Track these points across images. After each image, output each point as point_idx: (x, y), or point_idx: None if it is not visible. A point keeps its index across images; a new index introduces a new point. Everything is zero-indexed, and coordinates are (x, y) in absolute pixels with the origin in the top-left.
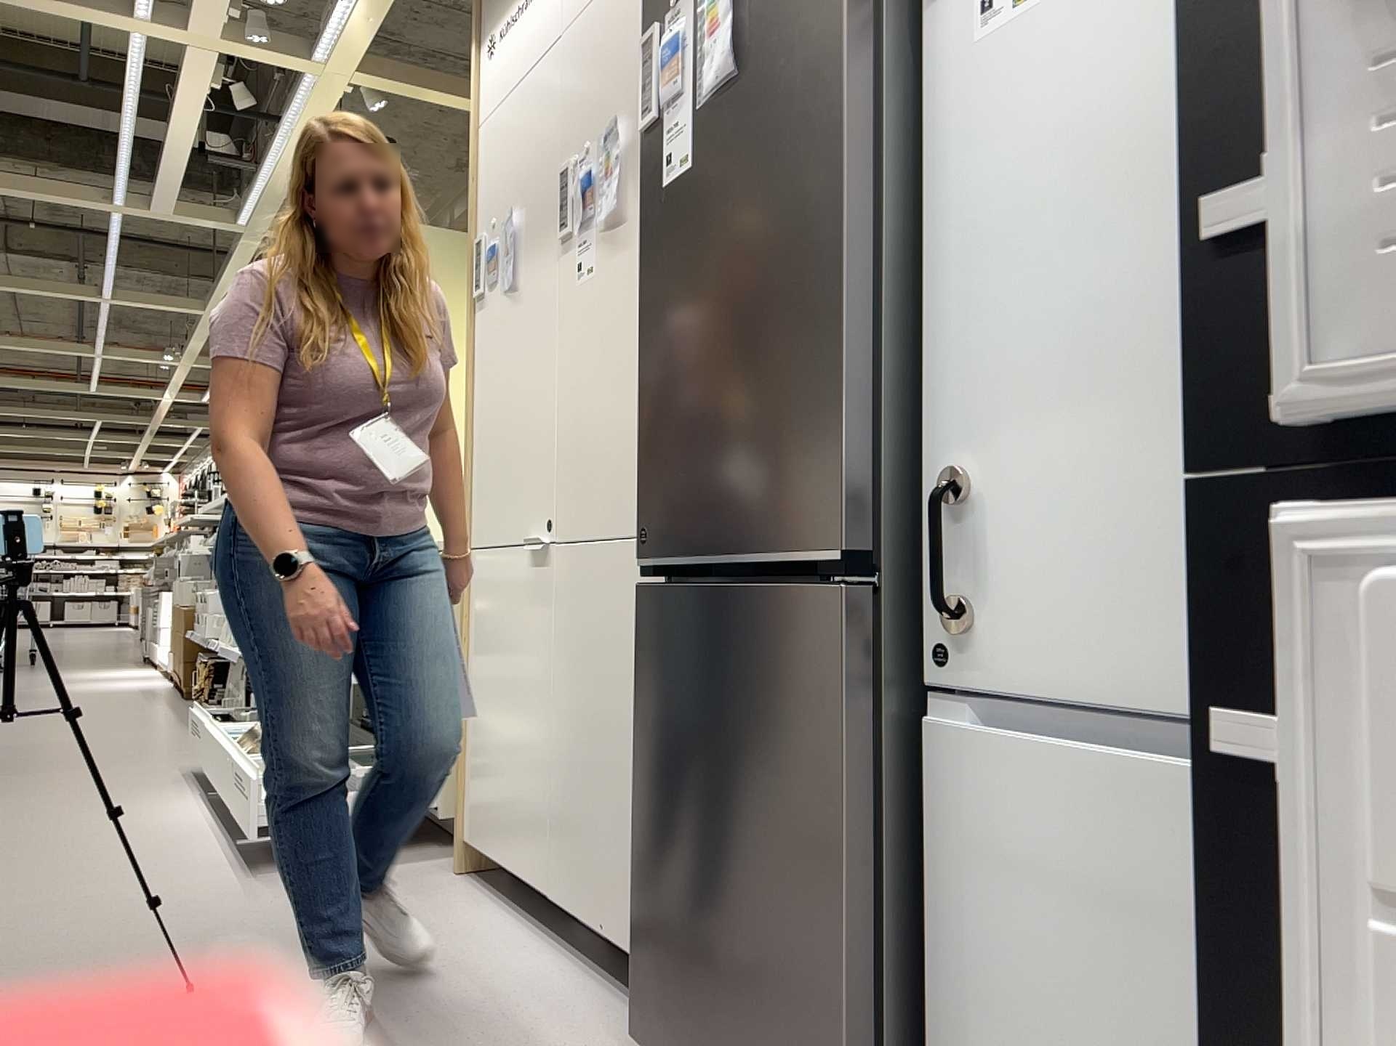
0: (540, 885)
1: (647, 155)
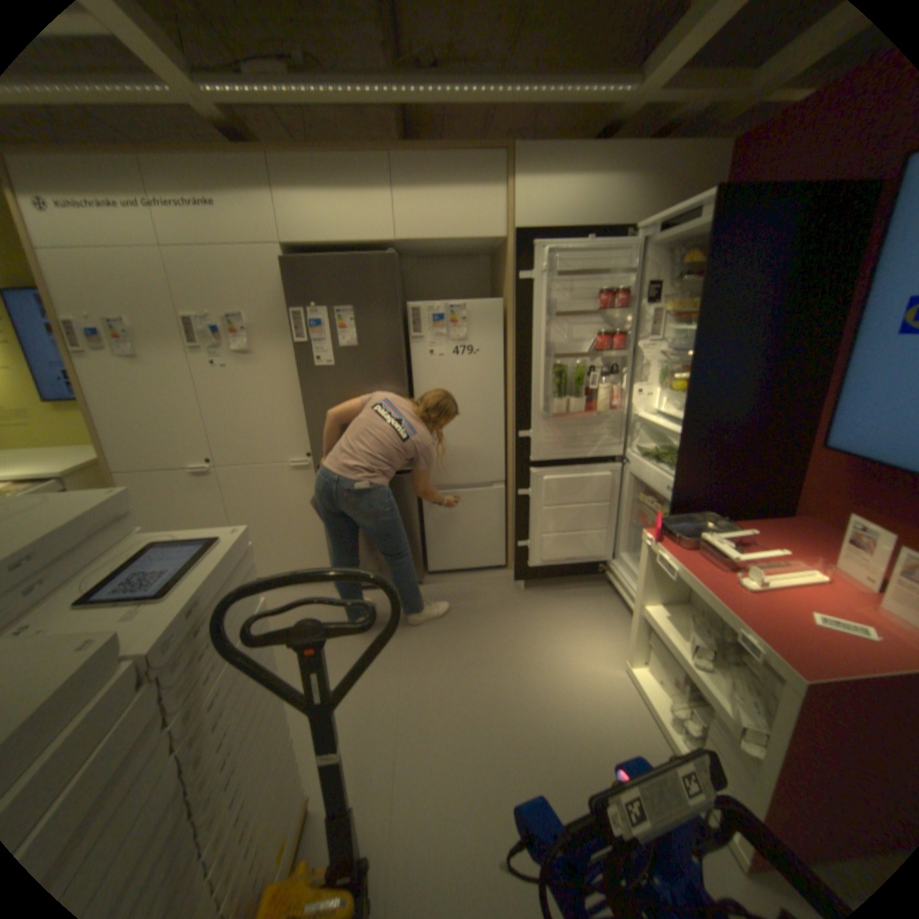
0: None
1: (300, 351)
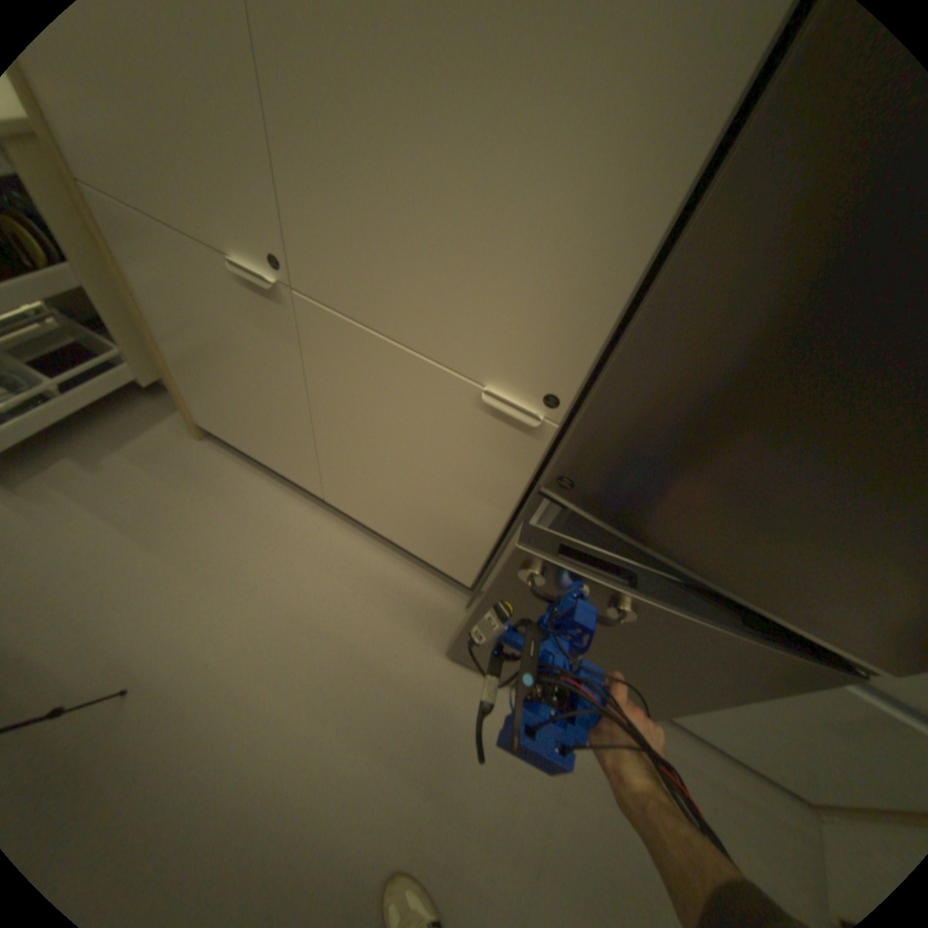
0: (311, 490)
1: None
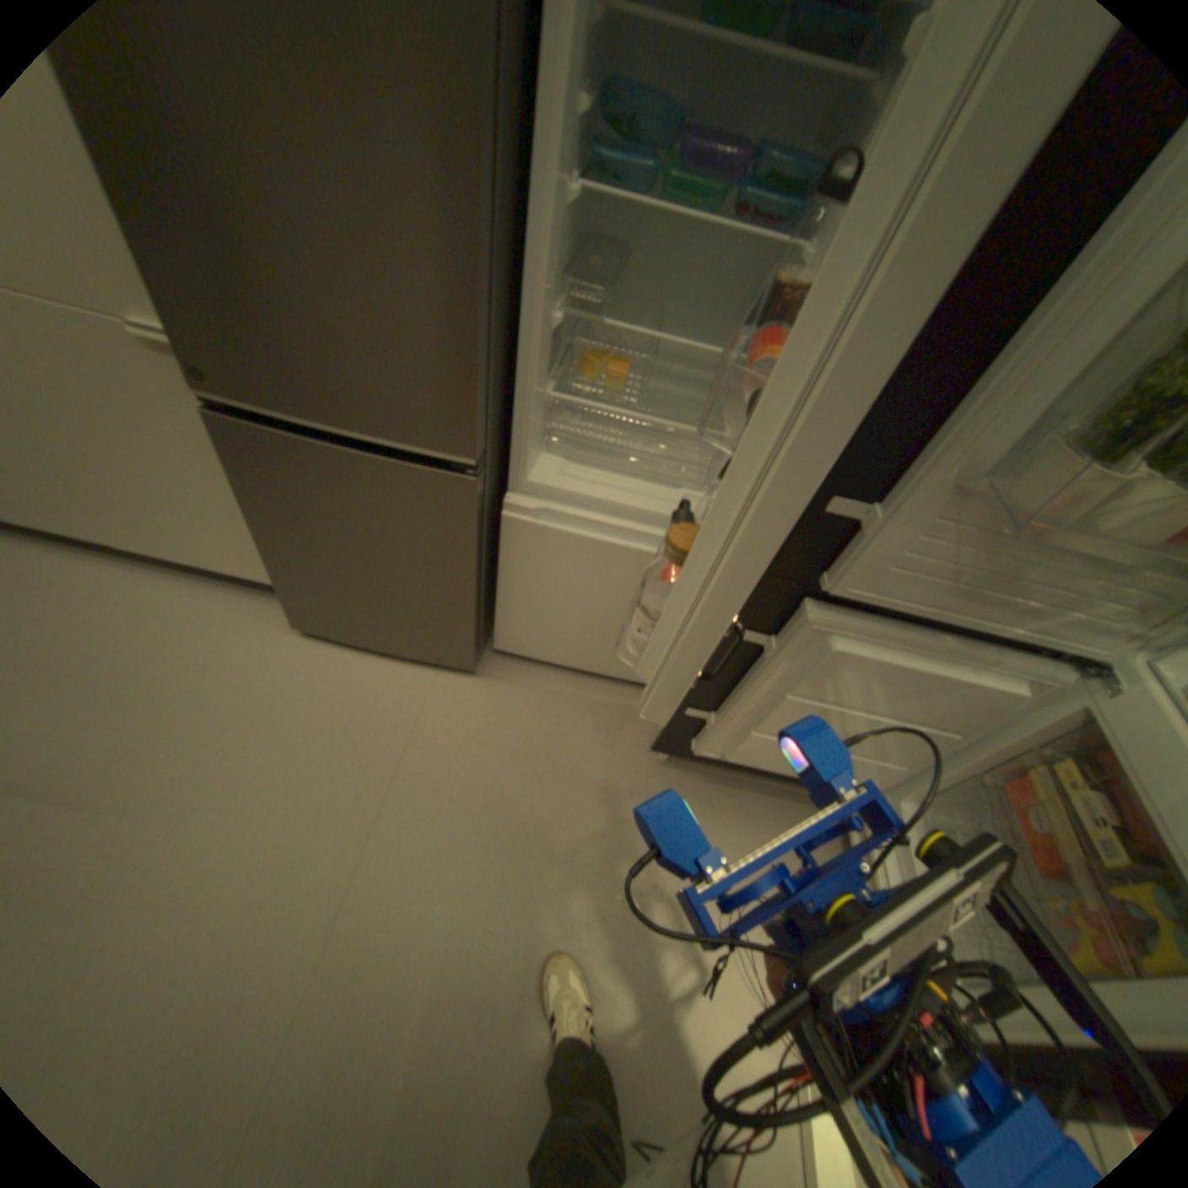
0: (89, 539)
1: None
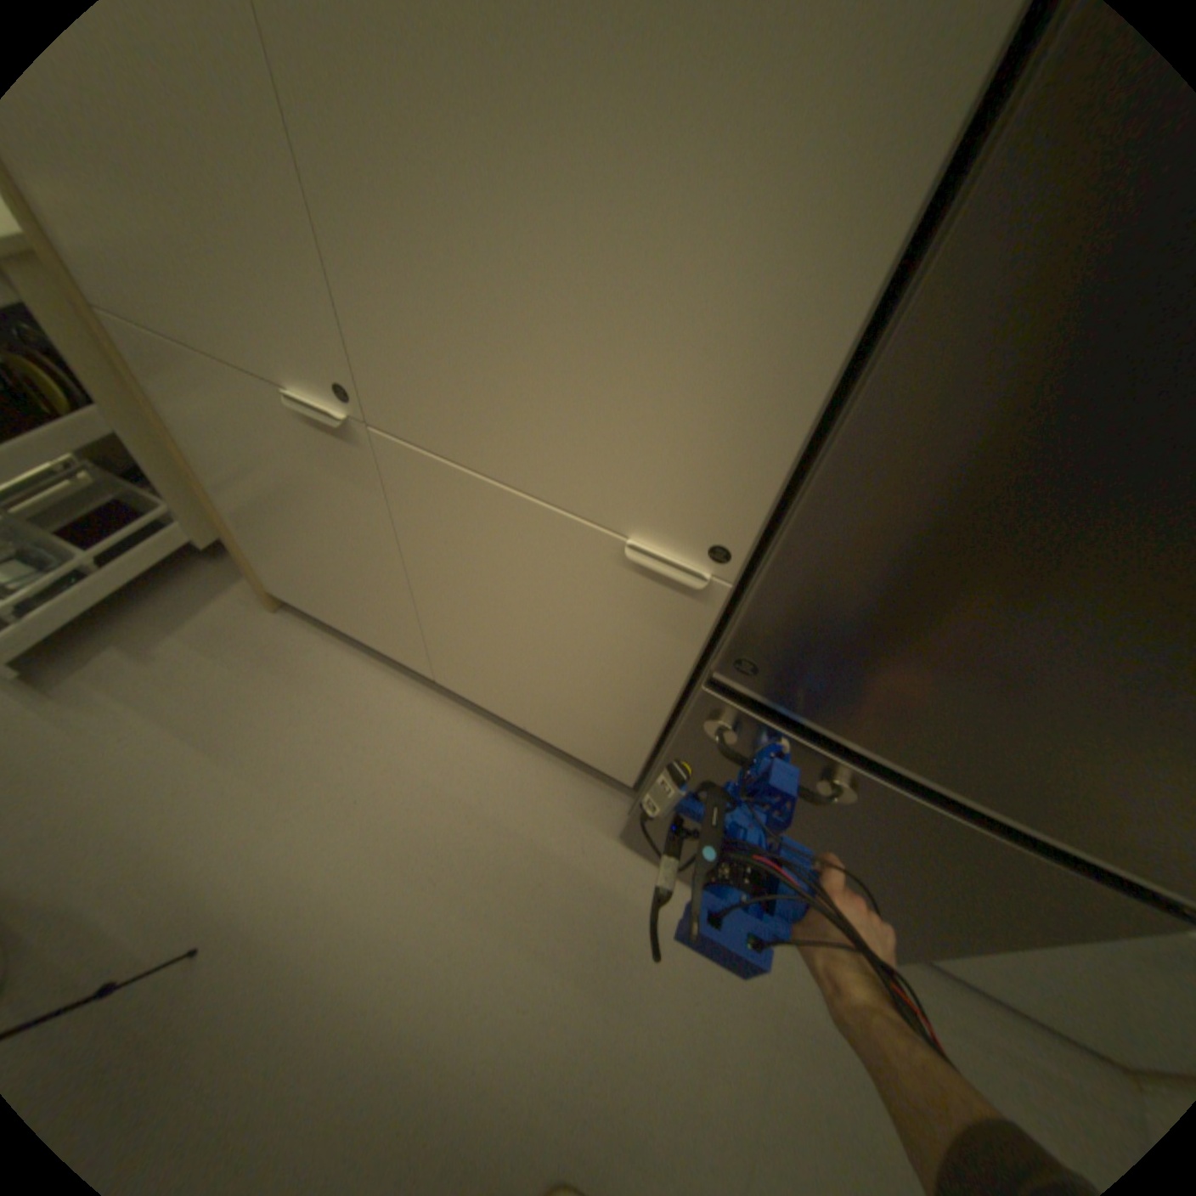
0: (417, 669)
1: None
